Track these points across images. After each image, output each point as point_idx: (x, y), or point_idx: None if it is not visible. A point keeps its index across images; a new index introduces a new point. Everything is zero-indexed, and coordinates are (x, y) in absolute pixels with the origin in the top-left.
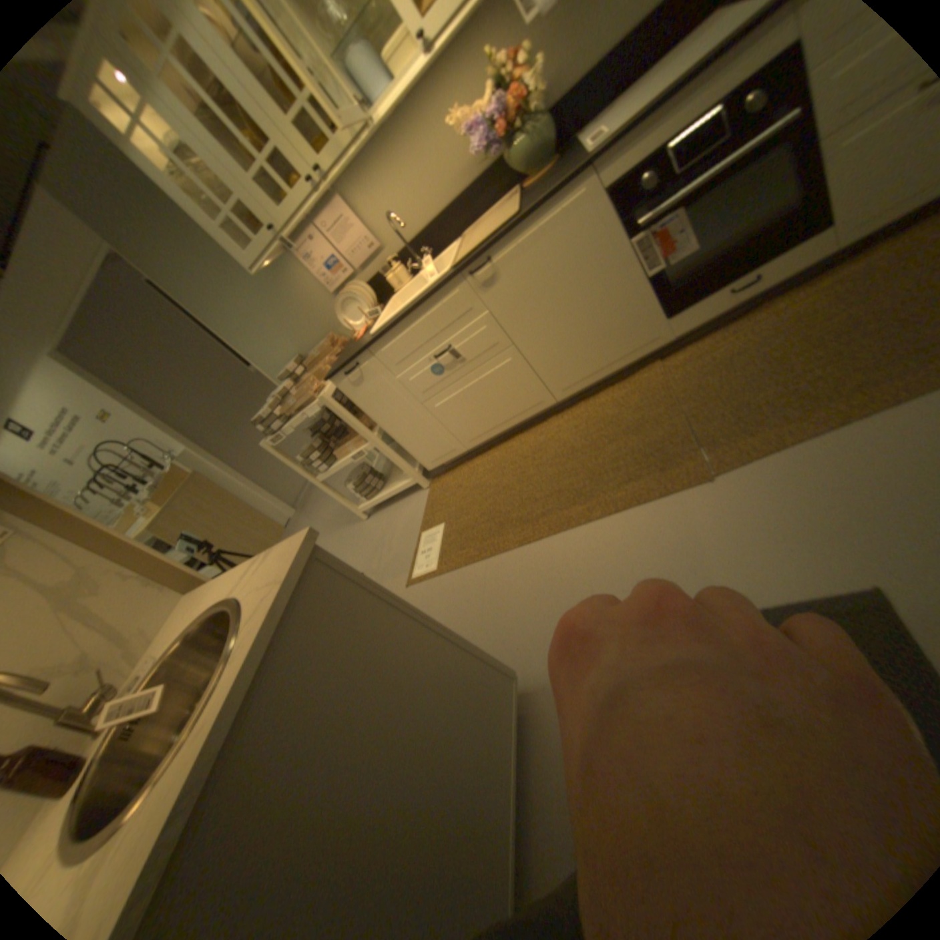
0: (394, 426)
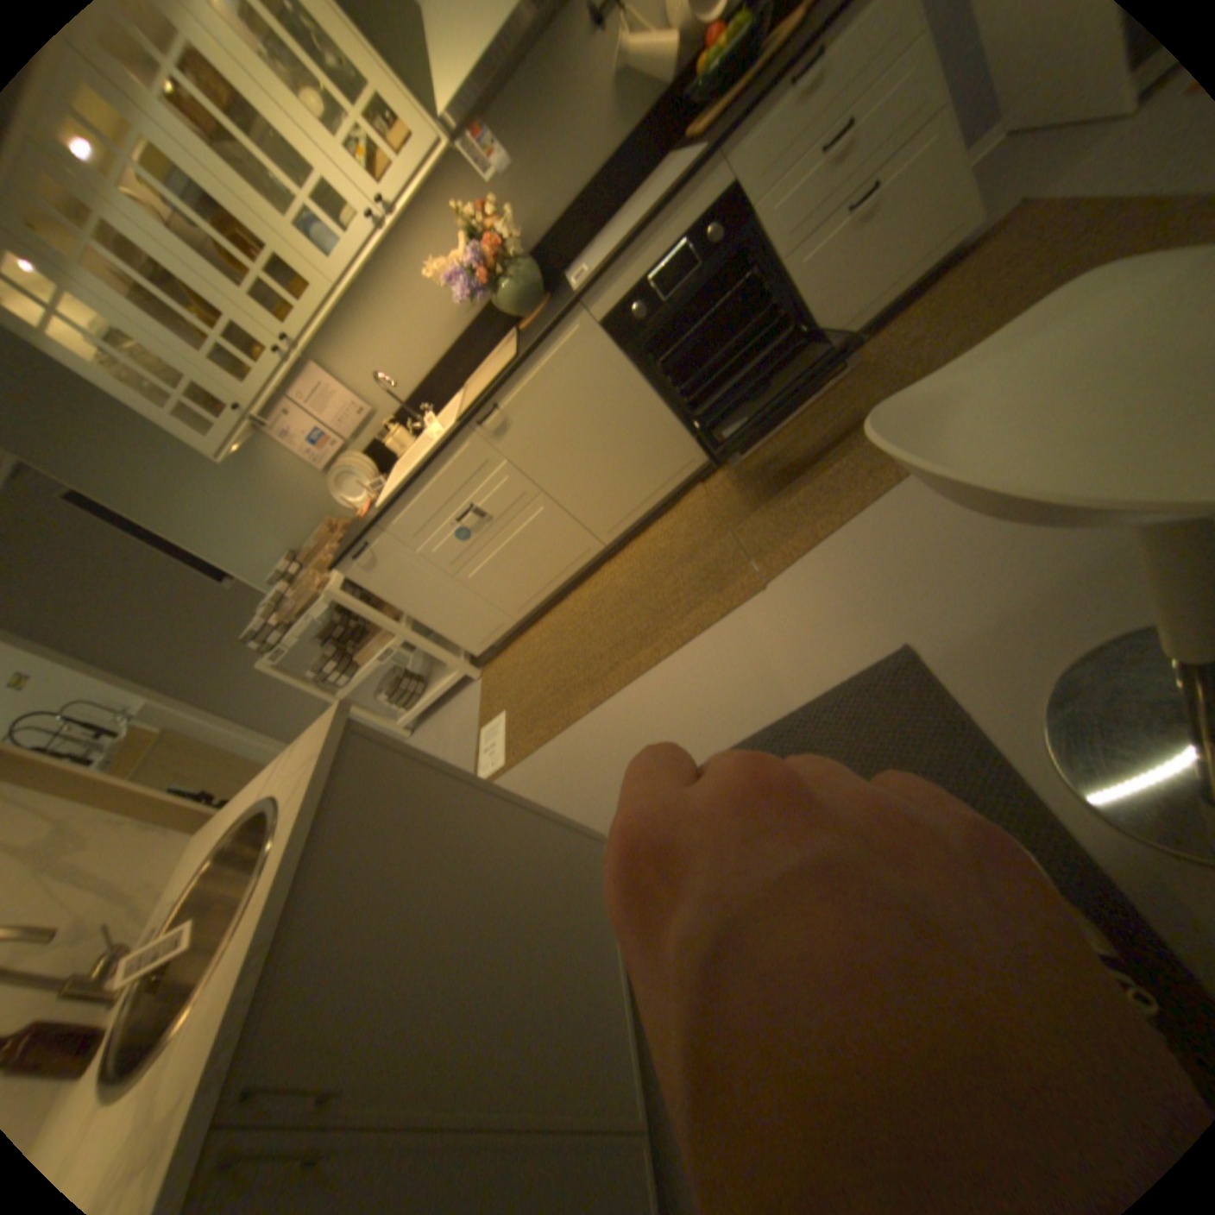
0: (425, 610)
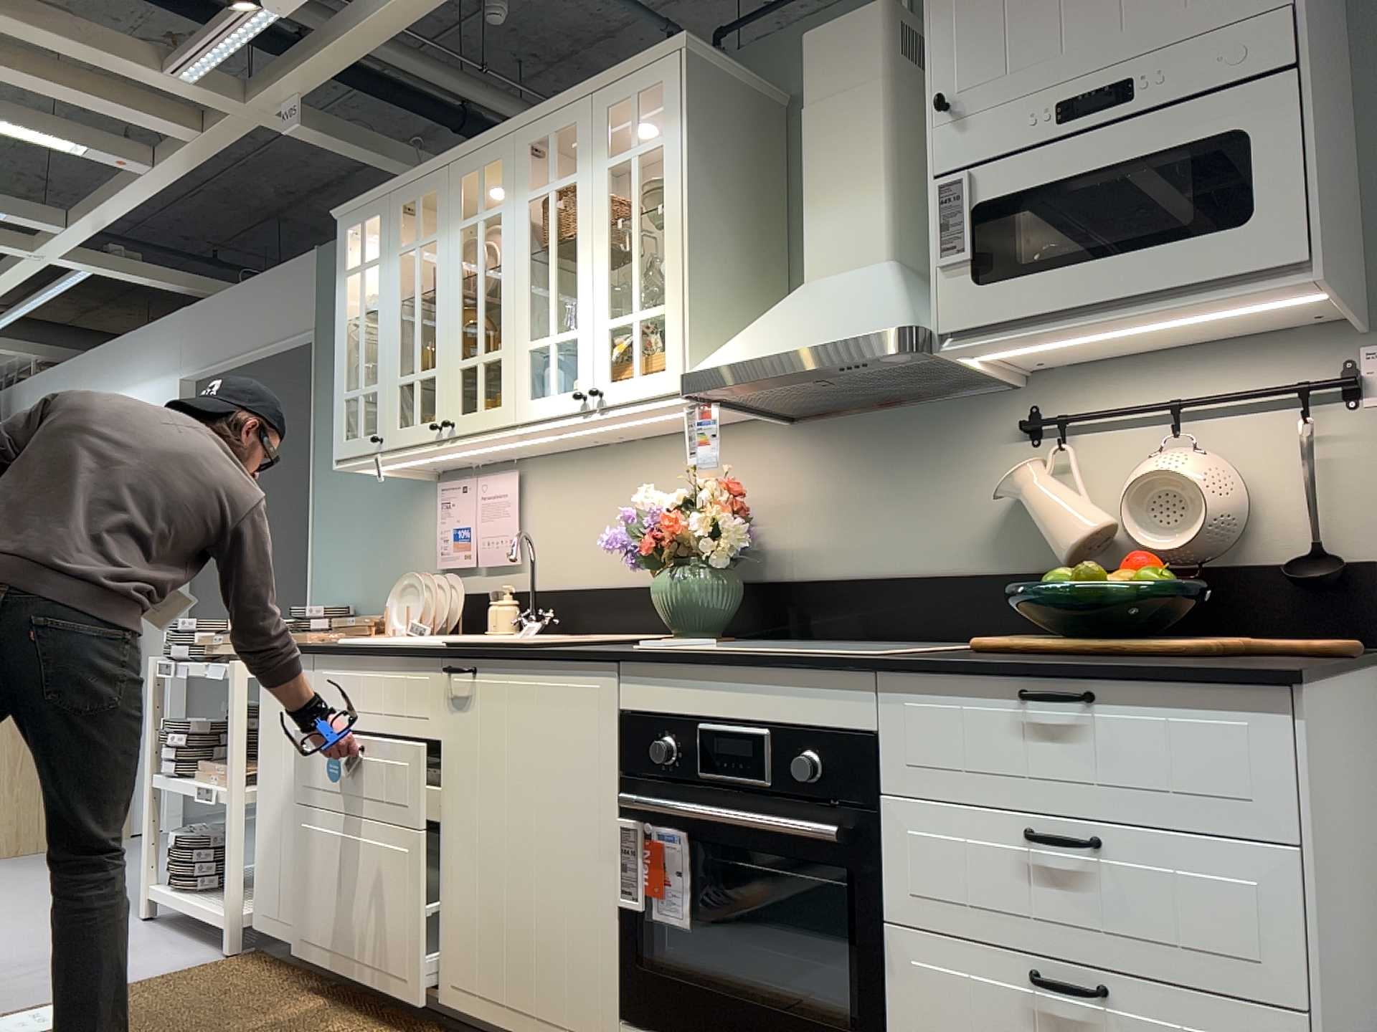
0: (266, 798)
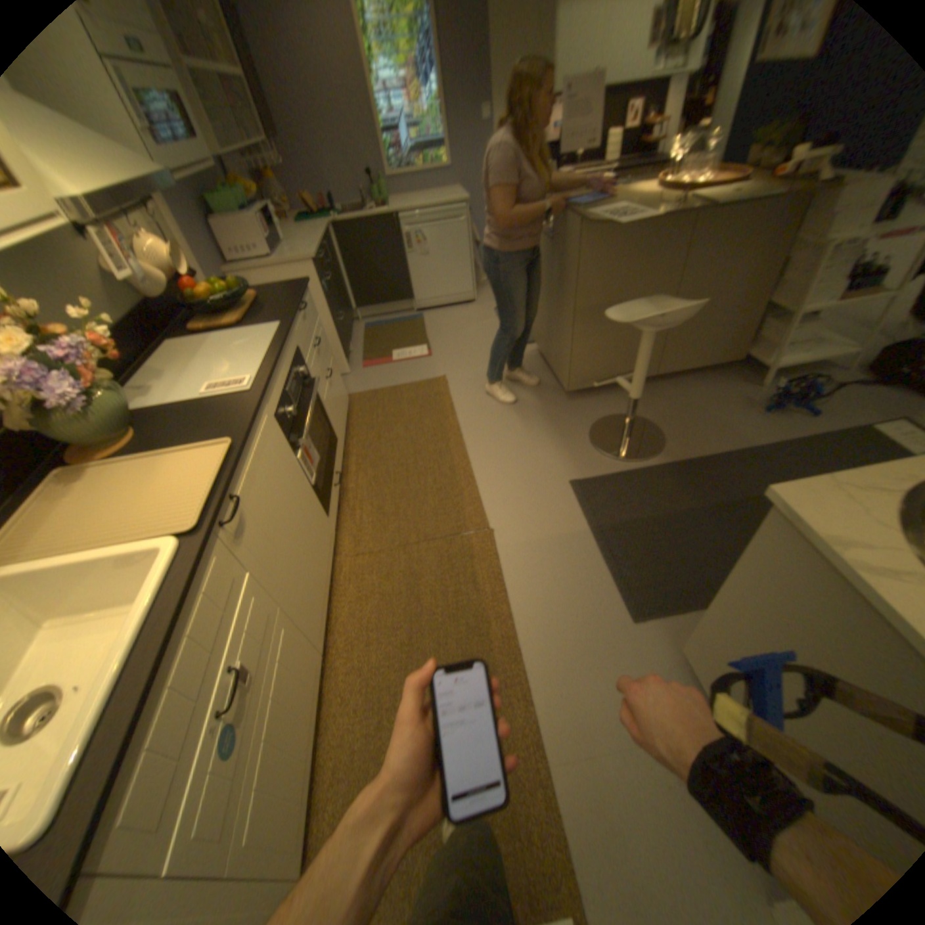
0: None
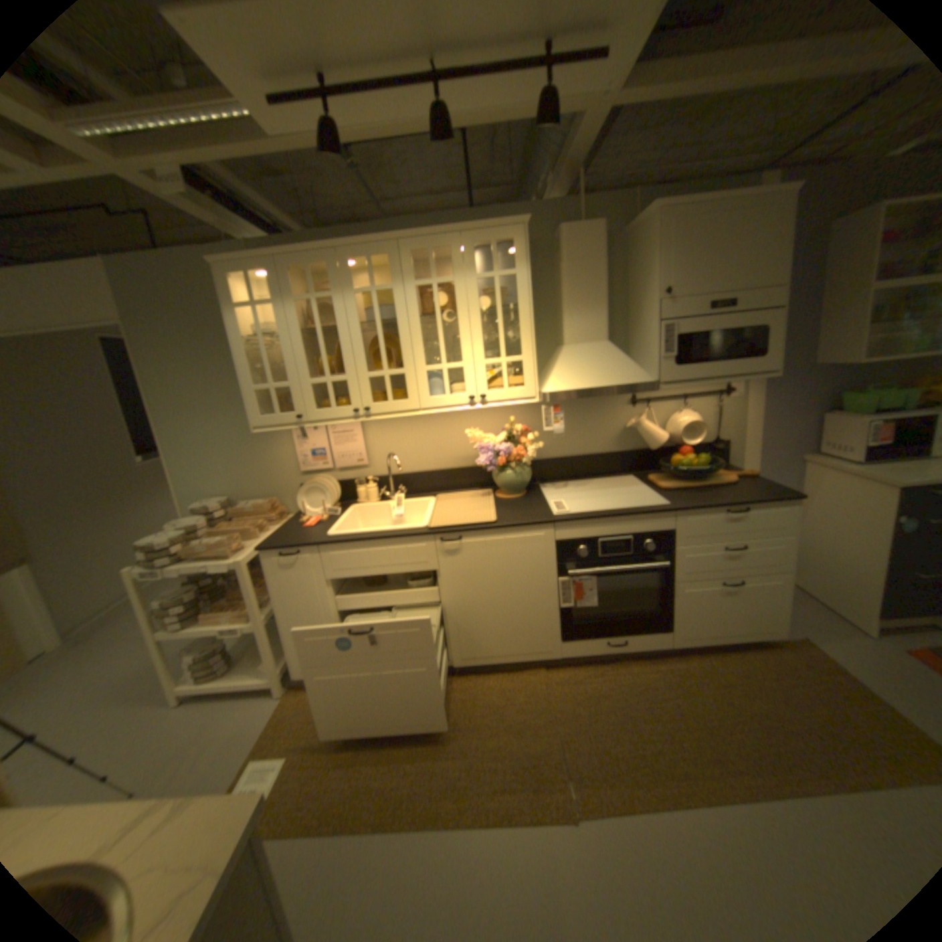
0: (287, 623)
